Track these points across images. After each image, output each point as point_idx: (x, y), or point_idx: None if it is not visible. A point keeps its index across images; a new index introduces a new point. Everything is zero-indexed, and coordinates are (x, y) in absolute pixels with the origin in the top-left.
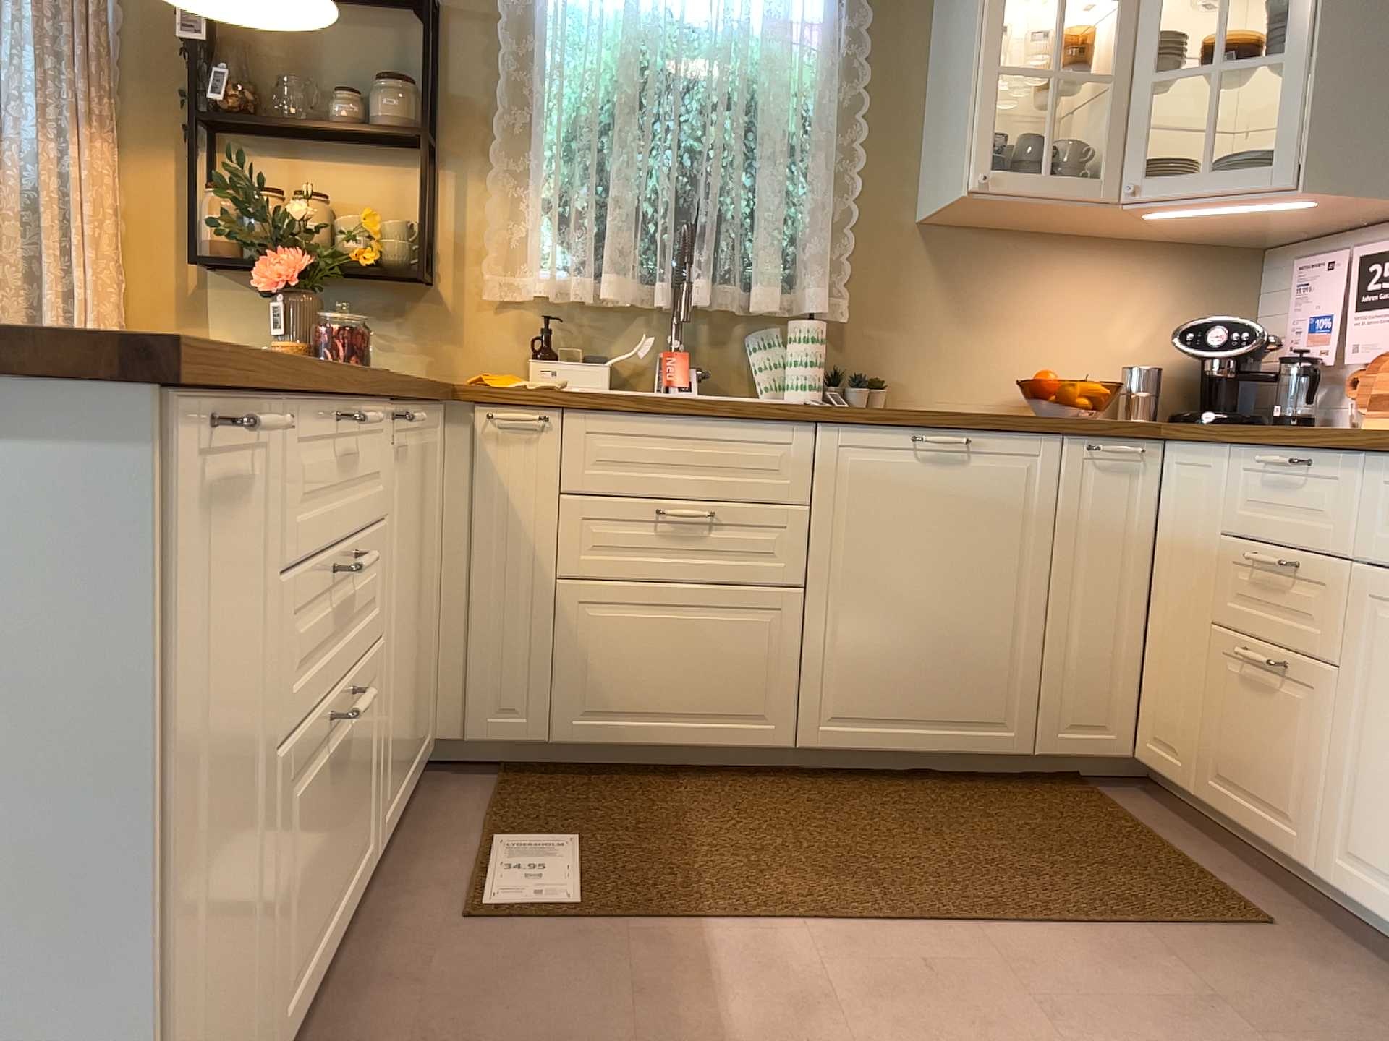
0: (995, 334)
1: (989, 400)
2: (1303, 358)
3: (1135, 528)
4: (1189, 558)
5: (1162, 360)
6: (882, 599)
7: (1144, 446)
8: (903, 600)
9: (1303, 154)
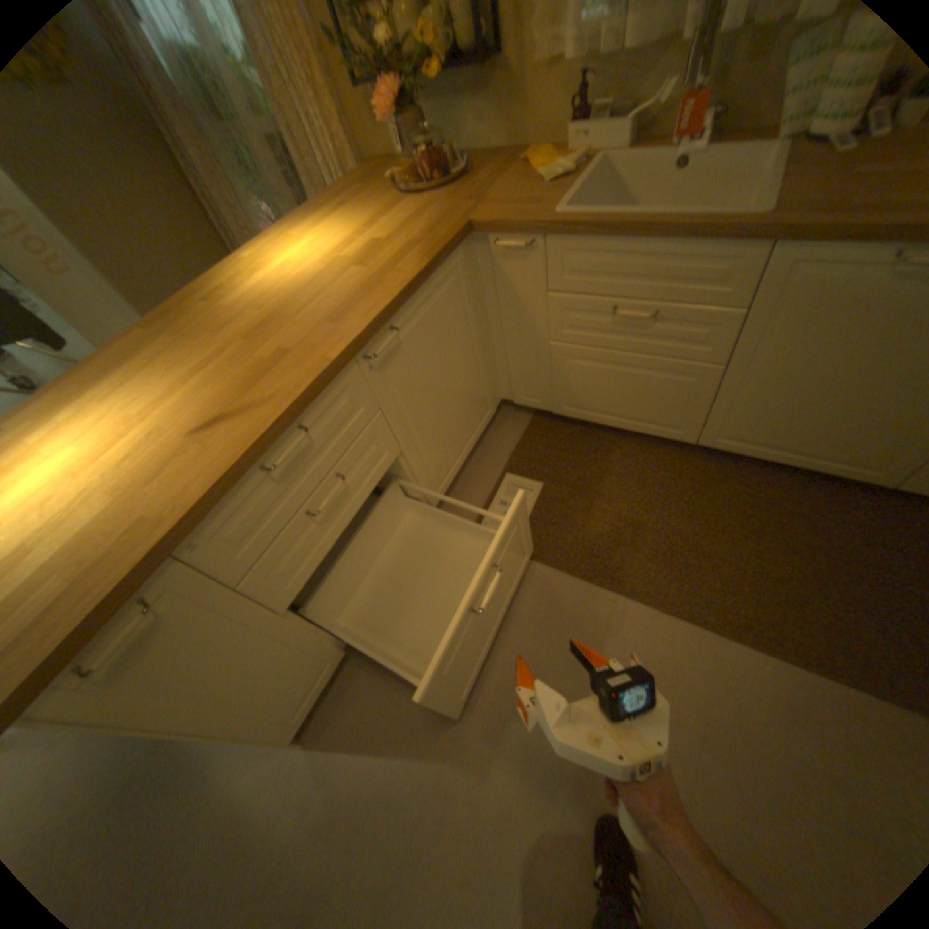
0: None
1: None
2: None
3: None
4: None
5: None
6: (793, 381)
7: None
8: (815, 385)
9: None
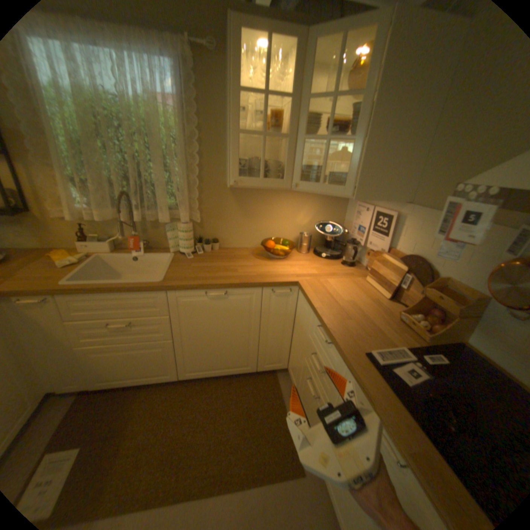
0: (257, 221)
1: (255, 243)
2: (353, 241)
3: (288, 312)
4: (301, 330)
5: (313, 228)
6: (200, 340)
7: (291, 288)
8: (208, 340)
9: (357, 183)
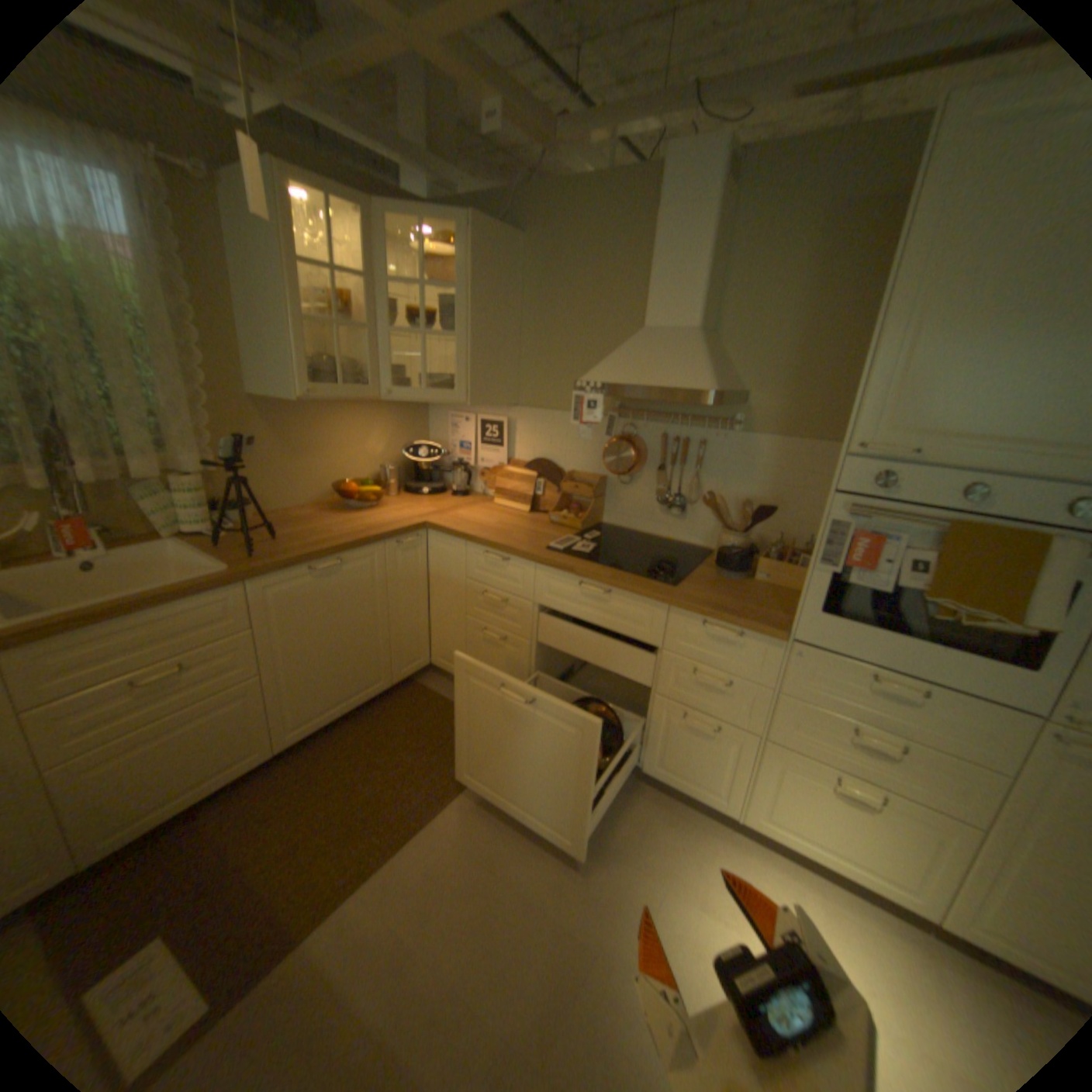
0: (309, 459)
1: (313, 498)
2: (461, 464)
3: (419, 573)
4: (448, 586)
5: (393, 459)
6: (307, 660)
7: (418, 535)
8: (319, 655)
9: (466, 388)
